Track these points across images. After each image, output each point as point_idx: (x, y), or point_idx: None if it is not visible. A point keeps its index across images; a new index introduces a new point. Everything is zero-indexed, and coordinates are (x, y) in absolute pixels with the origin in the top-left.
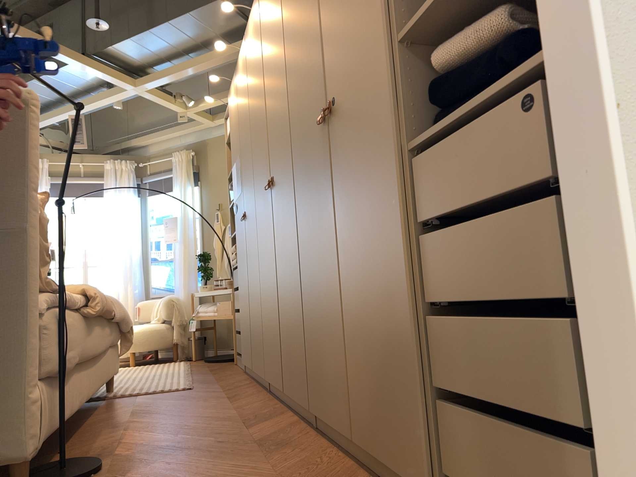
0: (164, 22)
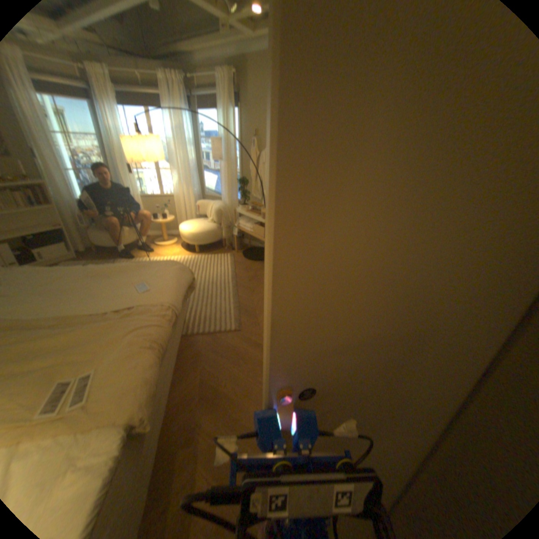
0: None
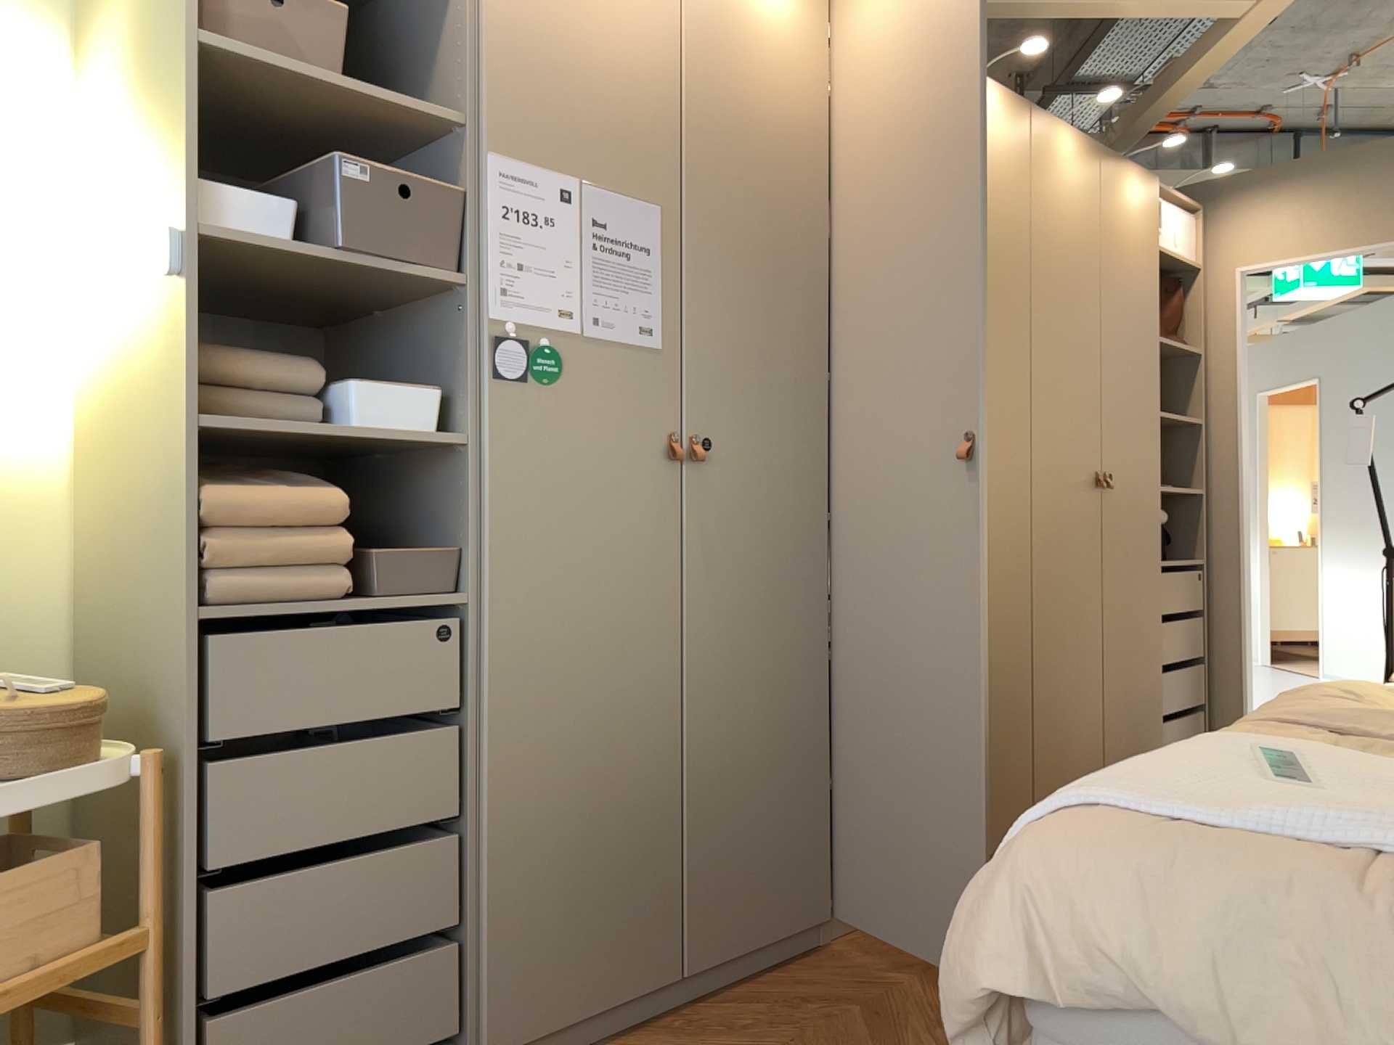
0: None
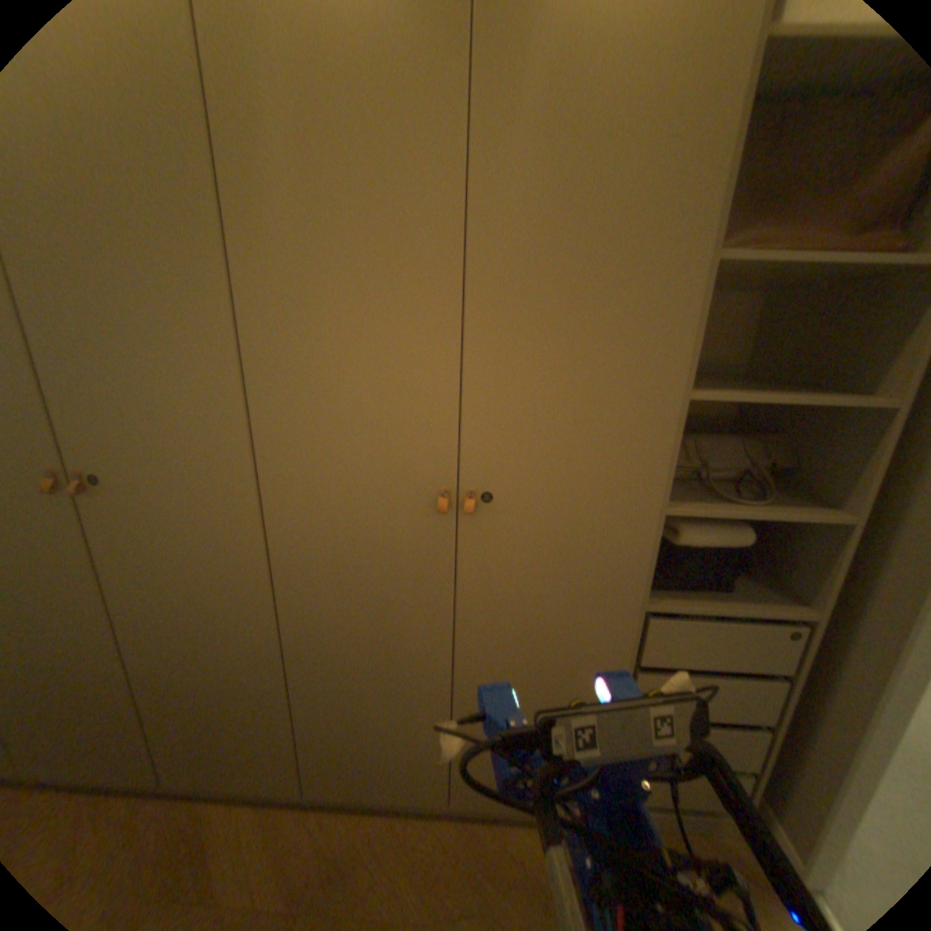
0: None
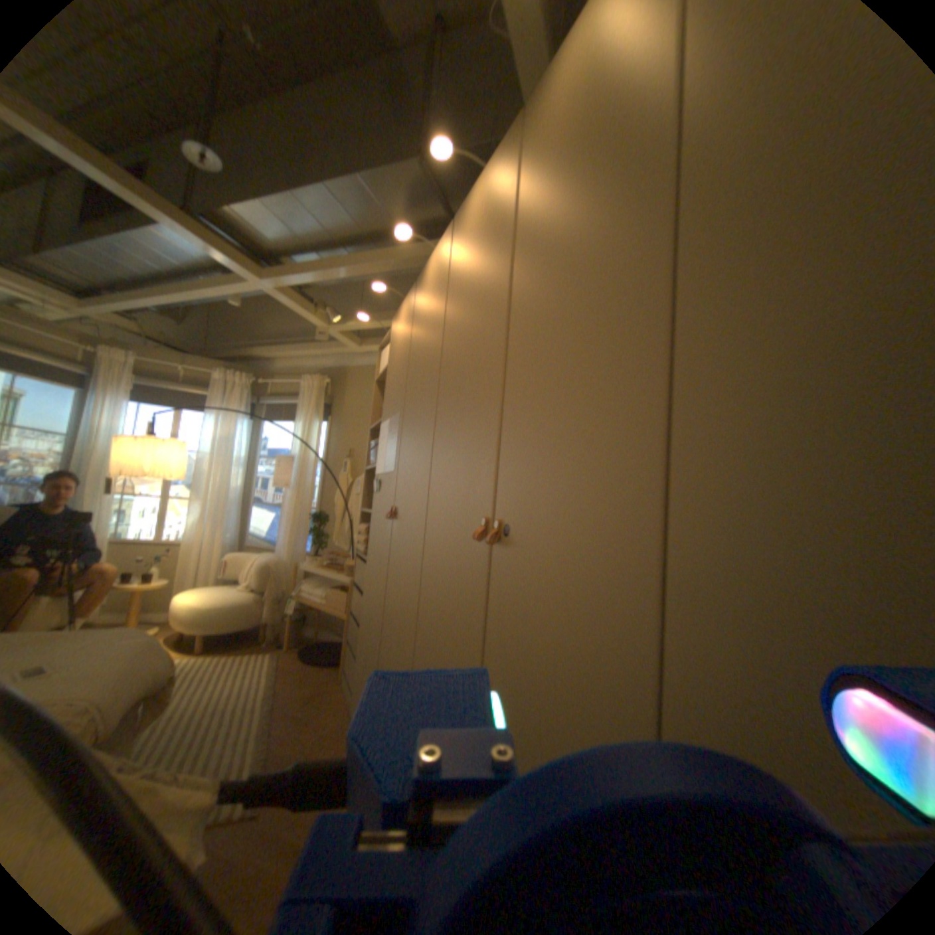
0: (312, 180)
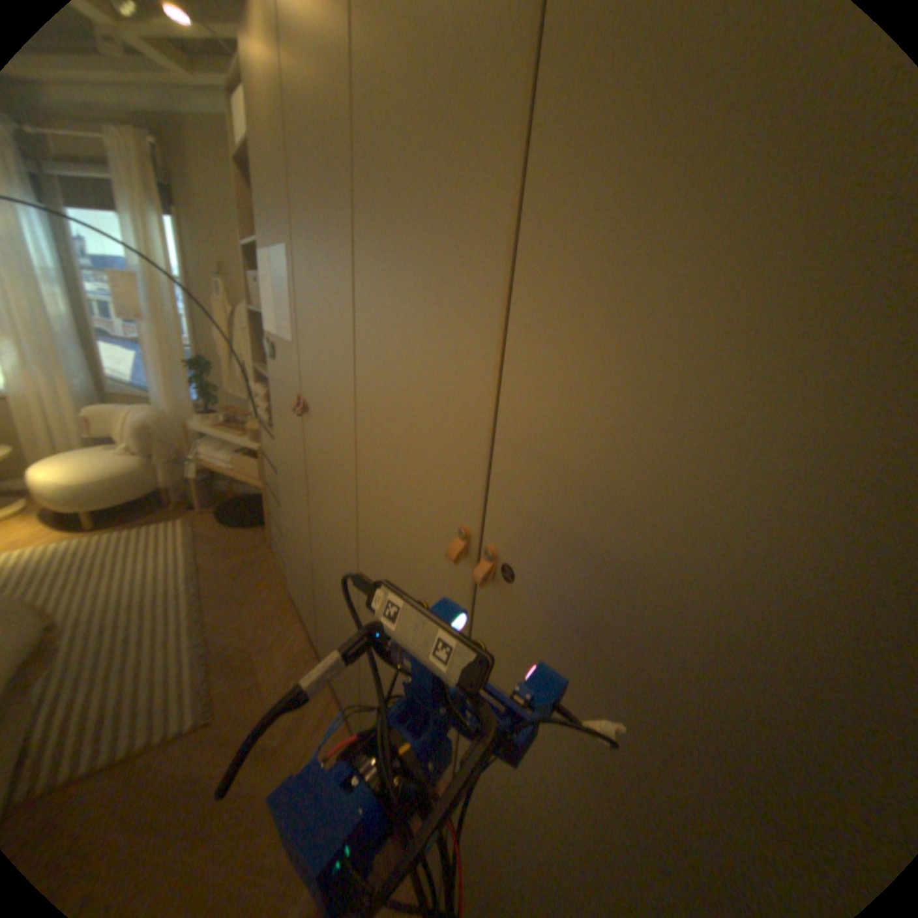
0: None
